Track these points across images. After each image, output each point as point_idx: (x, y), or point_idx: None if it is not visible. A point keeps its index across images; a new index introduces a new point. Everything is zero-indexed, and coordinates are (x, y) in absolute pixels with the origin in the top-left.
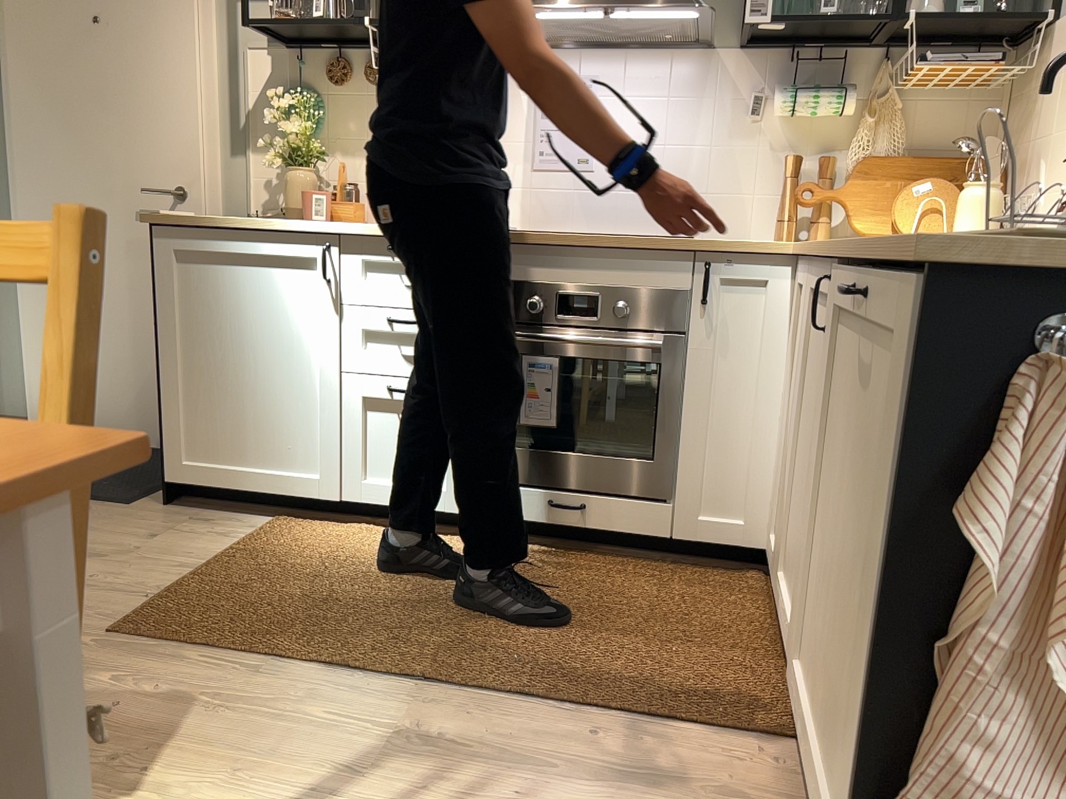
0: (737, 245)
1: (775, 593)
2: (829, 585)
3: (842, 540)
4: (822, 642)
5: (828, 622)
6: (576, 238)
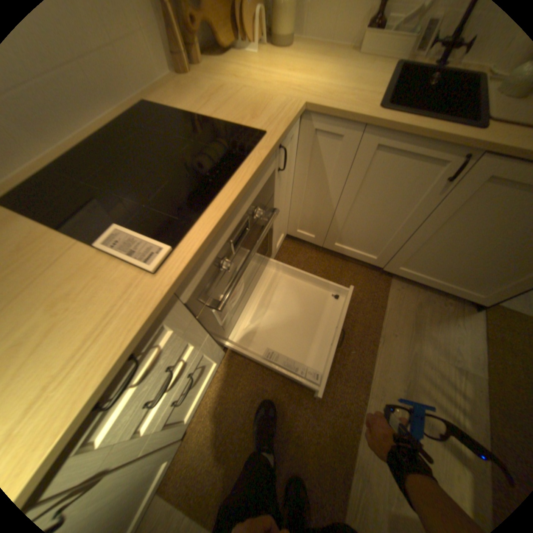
0: (292, 118)
1: (331, 248)
2: (460, 255)
3: (490, 247)
4: (446, 265)
5: (459, 262)
6: (233, 195)
